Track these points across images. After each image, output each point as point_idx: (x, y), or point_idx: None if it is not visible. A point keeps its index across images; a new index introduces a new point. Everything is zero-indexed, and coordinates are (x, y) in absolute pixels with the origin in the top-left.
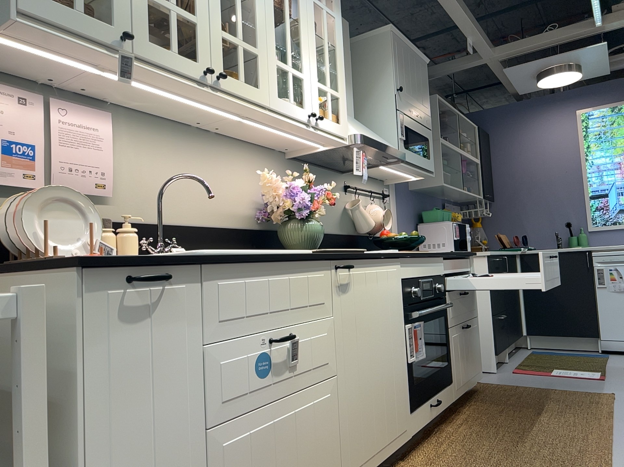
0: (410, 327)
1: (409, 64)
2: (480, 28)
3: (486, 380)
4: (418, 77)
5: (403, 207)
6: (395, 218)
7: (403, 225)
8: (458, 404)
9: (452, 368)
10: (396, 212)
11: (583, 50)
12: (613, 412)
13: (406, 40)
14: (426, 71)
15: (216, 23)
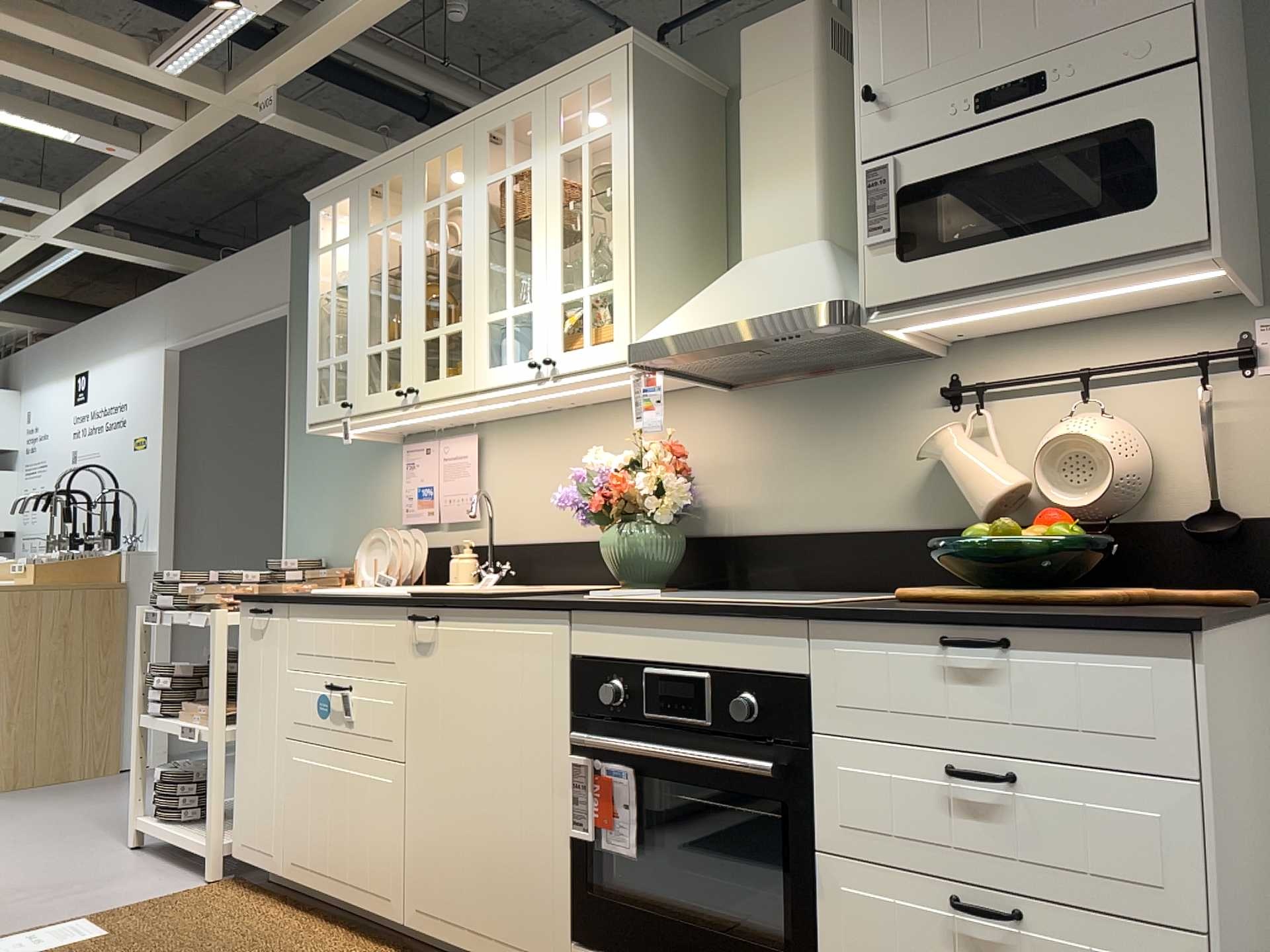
0: (580, 764)
1: None
2: None
3: None
4: None
5: None
6: None
7: None
8: None
9: None
10: None
11: None
12: None
13: None
14: None
15: (417, 328)
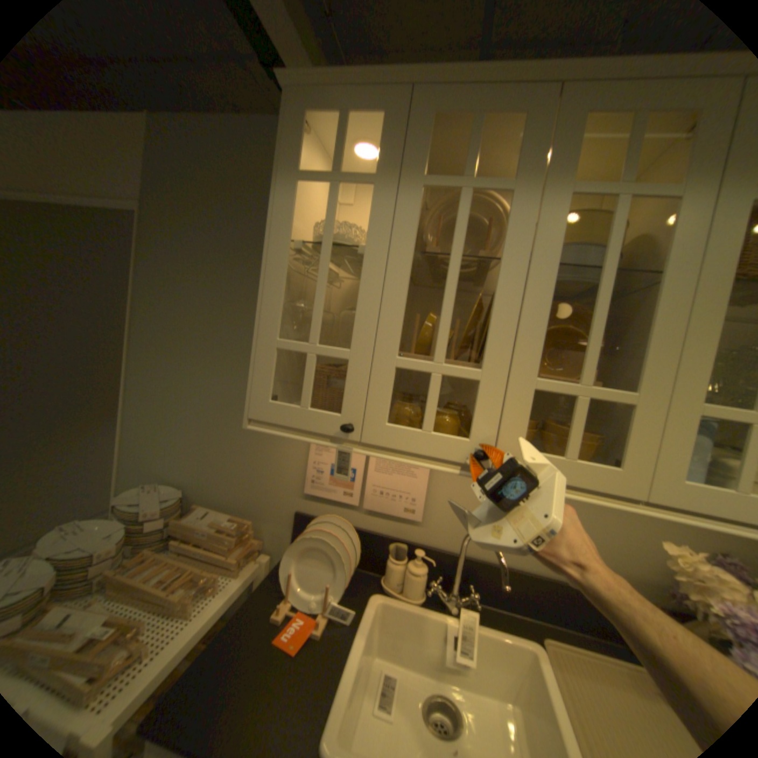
0: None
1: None
2: None
3: None
4: None
5: None
6: None
7: None
8: None
9: None
10: None
11: None
12: None
13: None
14: None
15: (526, 368)
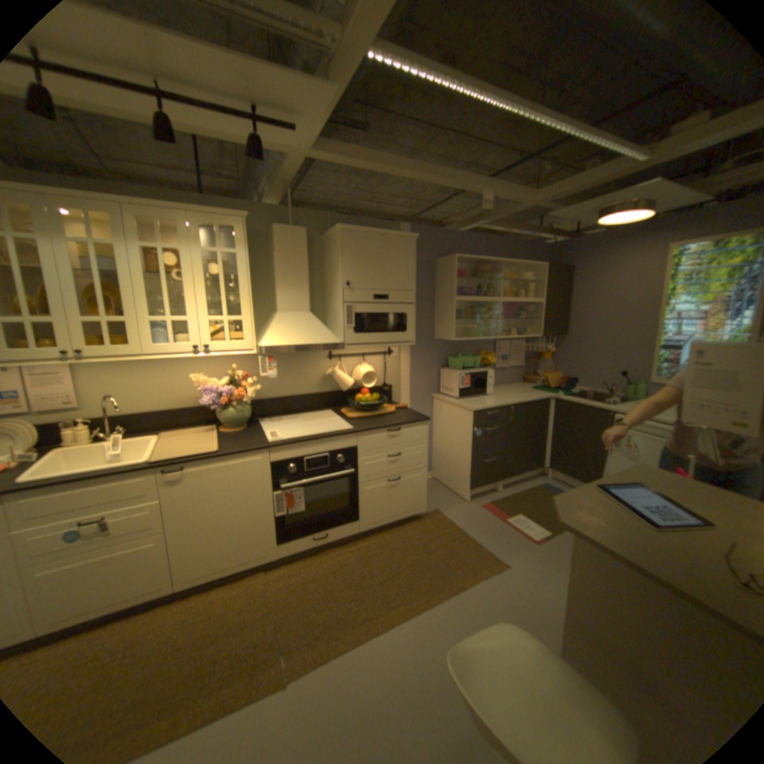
0: (279, 494)
1: (373, 251)
2: (496, 180)
3: (446, 510)
4: (390, 259)
5: (419, 356)
6: (404, 368)
7: (416, 372)
8: (382, 530)
9: (360, 512)
10: (407, 362)
11: (633, 189)
12: (468, 590)
13: (369, 230)
14: (410, 247)
15: (75, 315)
